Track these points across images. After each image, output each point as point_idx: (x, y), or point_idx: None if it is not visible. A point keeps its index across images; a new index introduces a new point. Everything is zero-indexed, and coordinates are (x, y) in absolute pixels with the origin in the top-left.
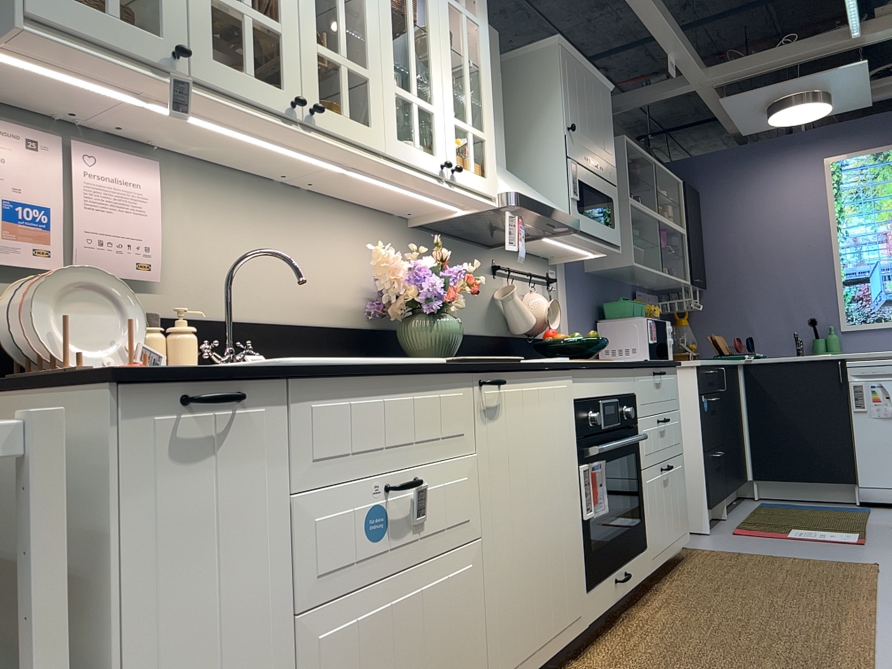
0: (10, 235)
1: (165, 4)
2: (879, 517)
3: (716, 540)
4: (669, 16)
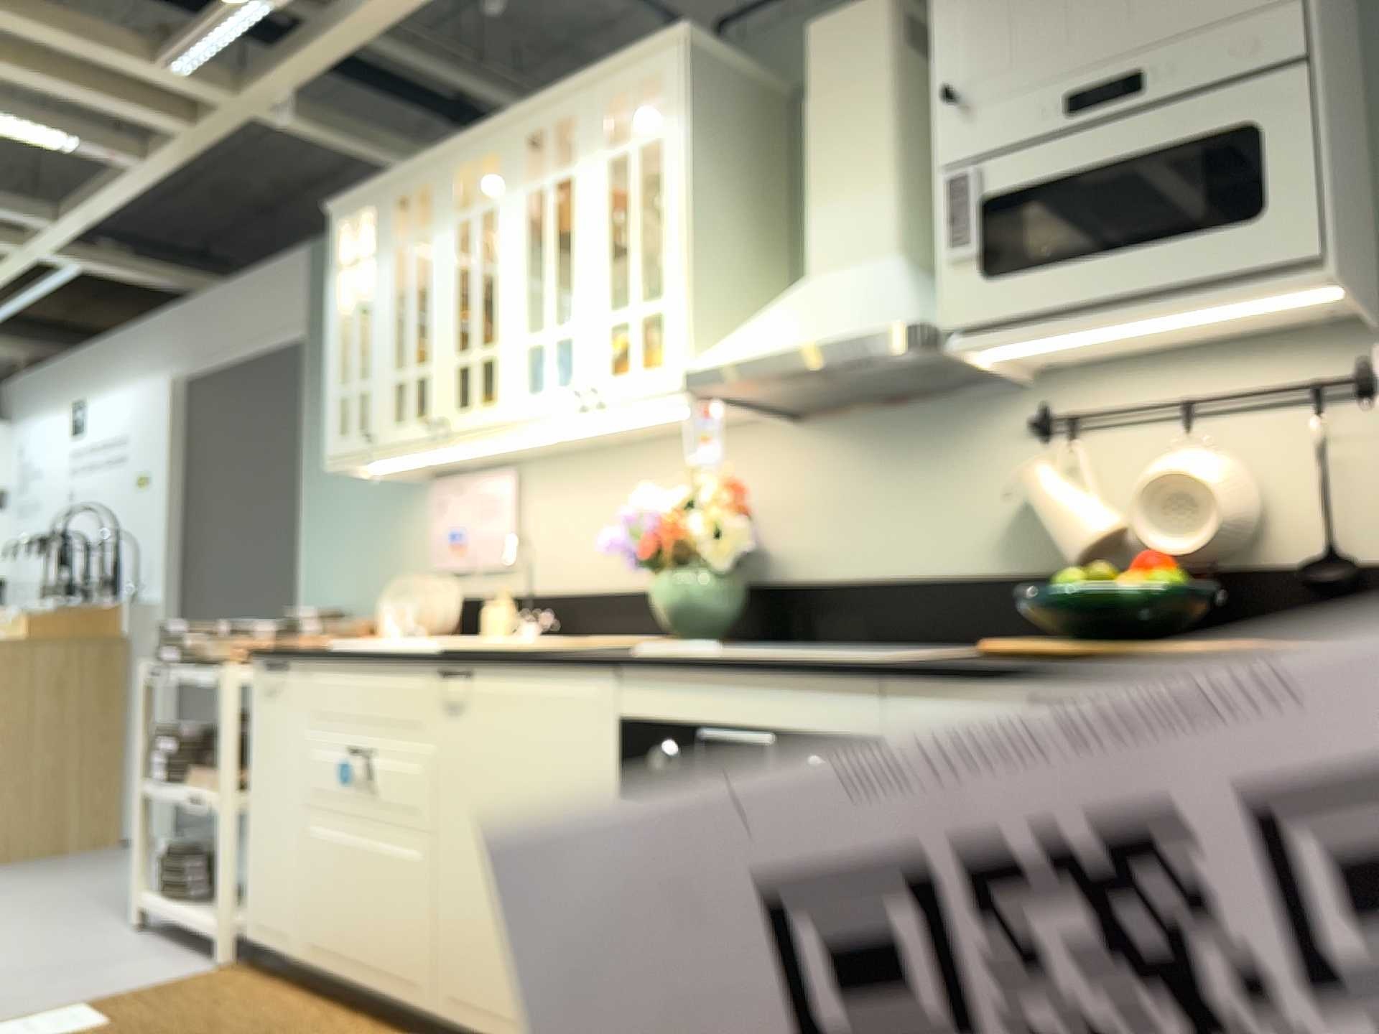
0: (449, 550)
1: (372, 408)
2: None
3: None
4: None
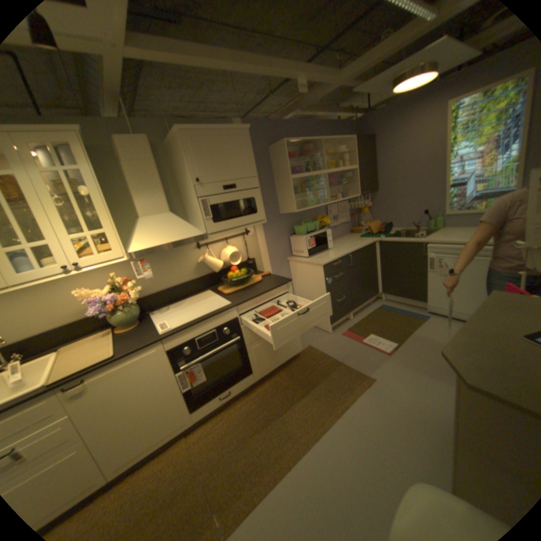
0: None
1: None
2: (426, 328)
3: (329, 340)
4: (277, 58)
